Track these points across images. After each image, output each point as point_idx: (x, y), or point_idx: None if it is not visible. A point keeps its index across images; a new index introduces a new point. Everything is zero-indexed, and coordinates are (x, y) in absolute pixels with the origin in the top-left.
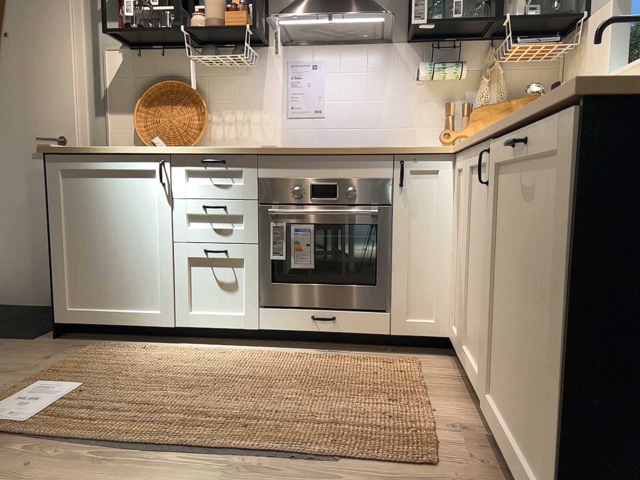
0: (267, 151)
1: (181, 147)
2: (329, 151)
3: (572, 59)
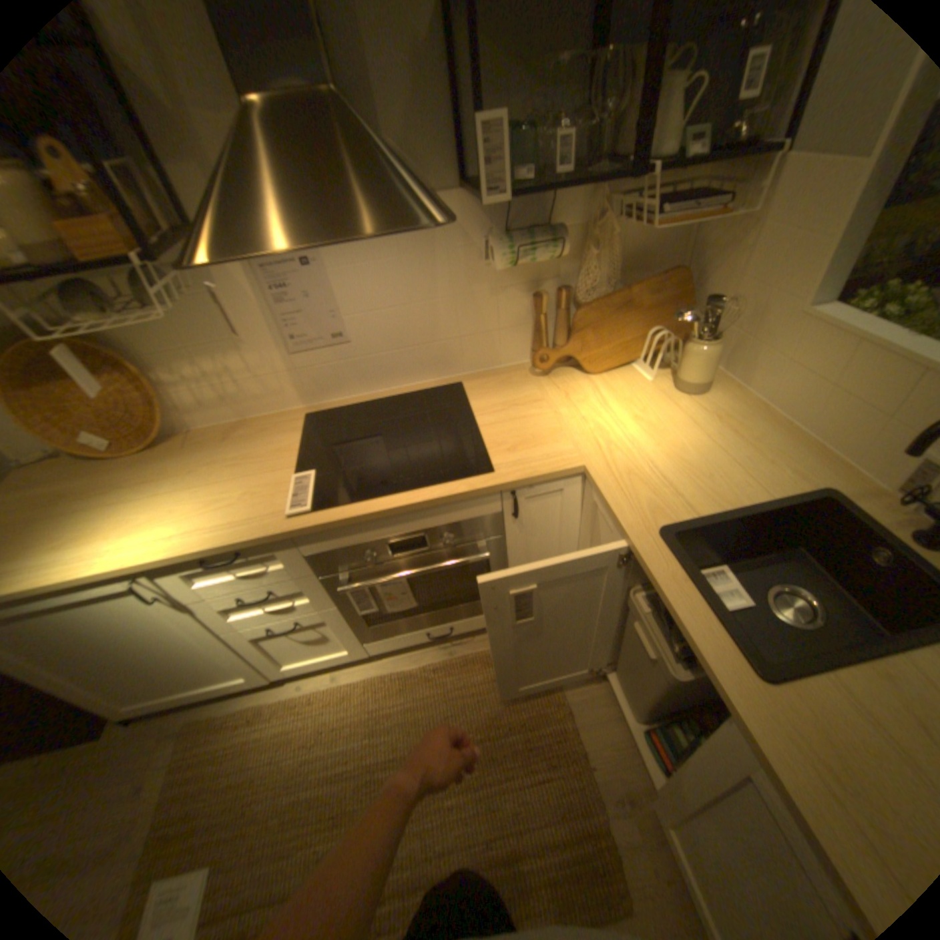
0: (303, 530)
1: (151, 552)
2: (402, 508)
3: (735, 209)
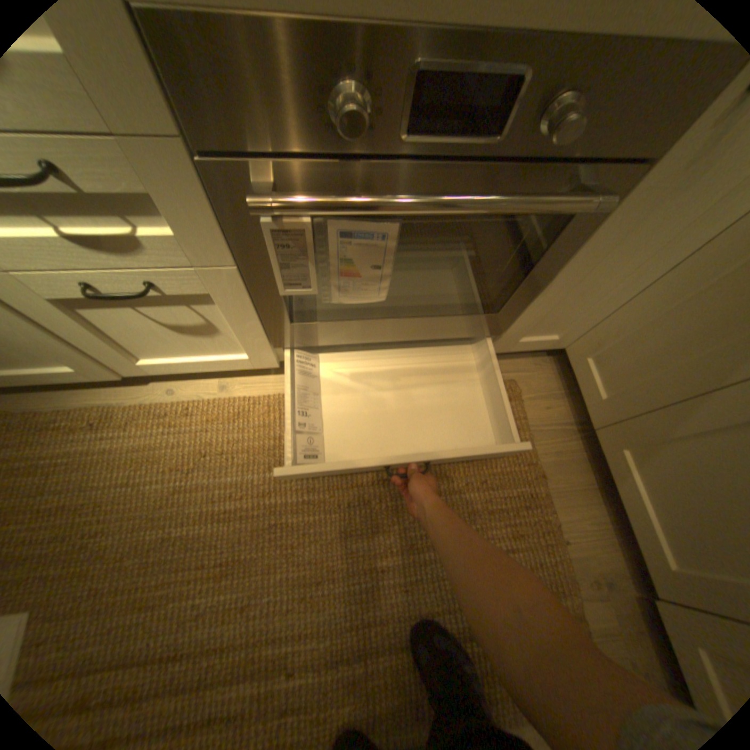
0: None
1: None
2: None
3: None
